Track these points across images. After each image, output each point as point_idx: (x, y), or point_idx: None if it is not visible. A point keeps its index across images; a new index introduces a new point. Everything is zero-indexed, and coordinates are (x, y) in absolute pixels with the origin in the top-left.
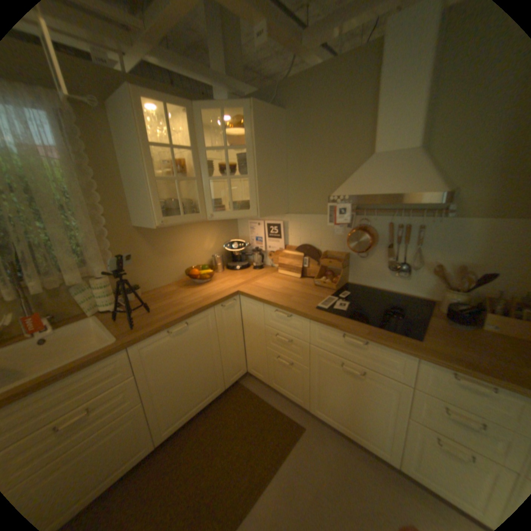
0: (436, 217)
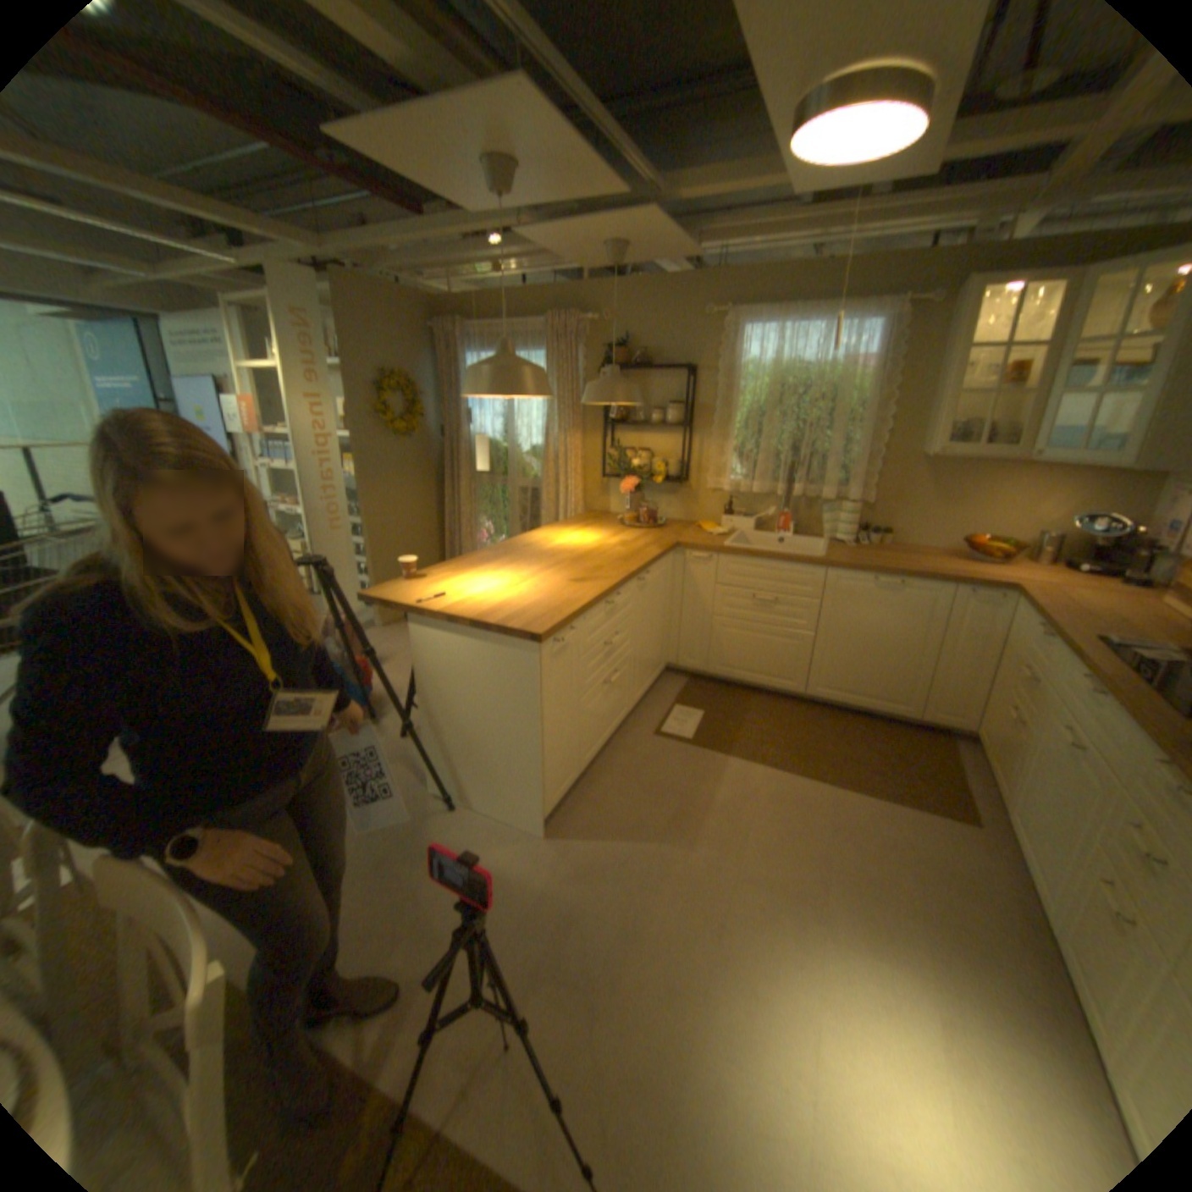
0: None
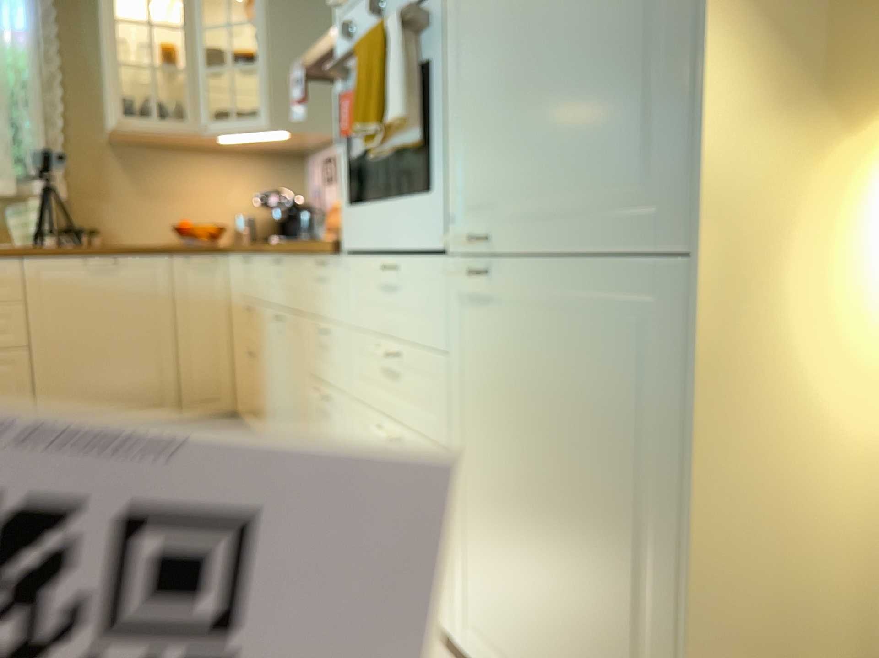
0: None
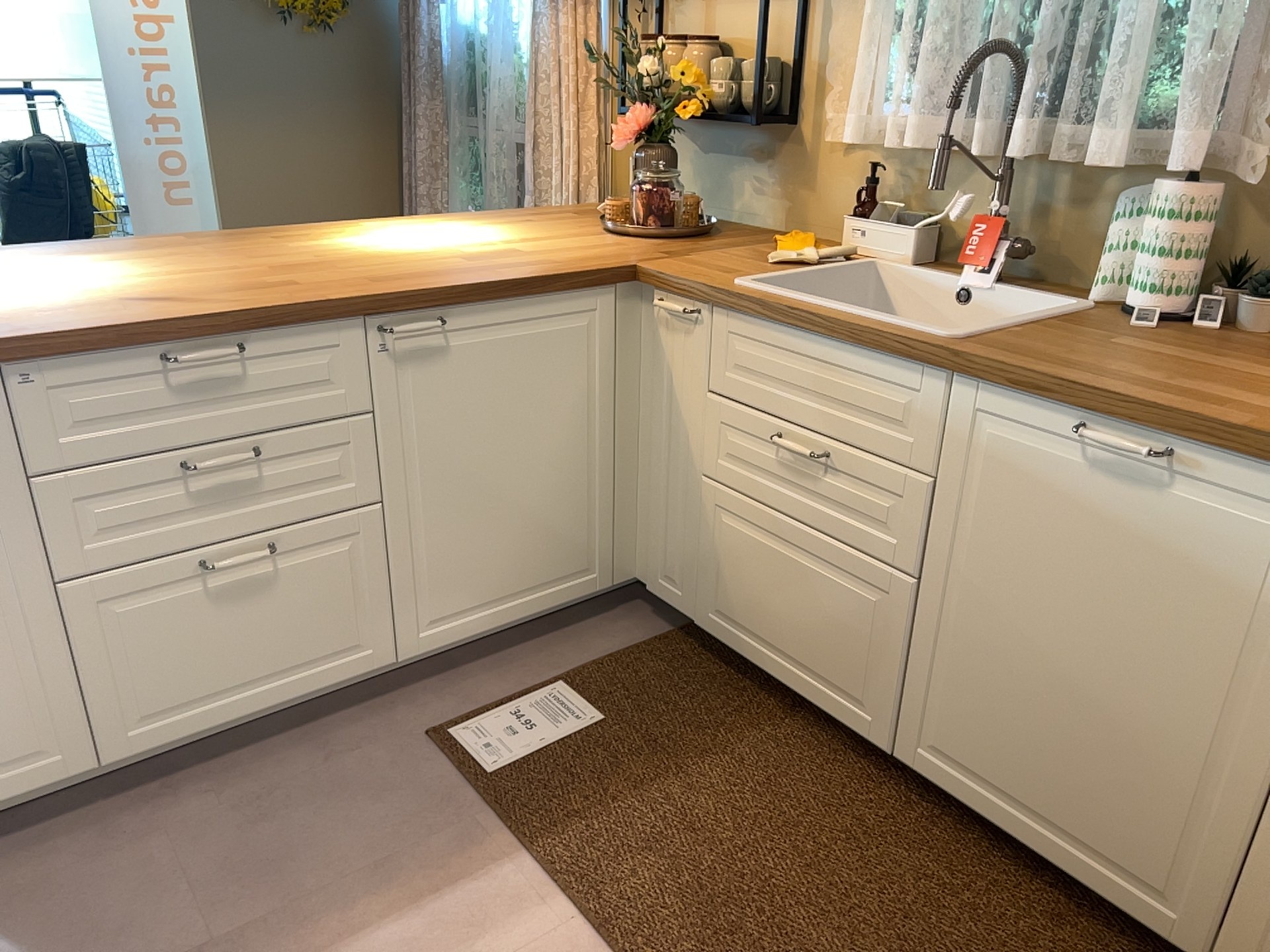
0: None
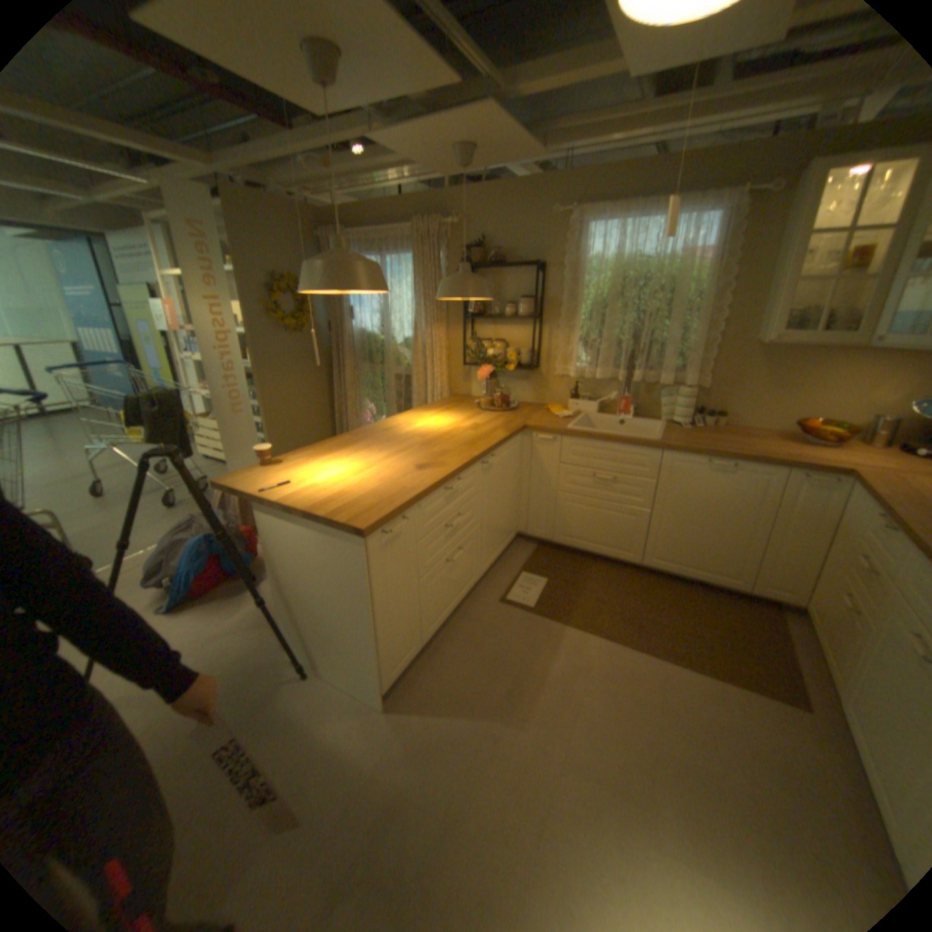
0: None
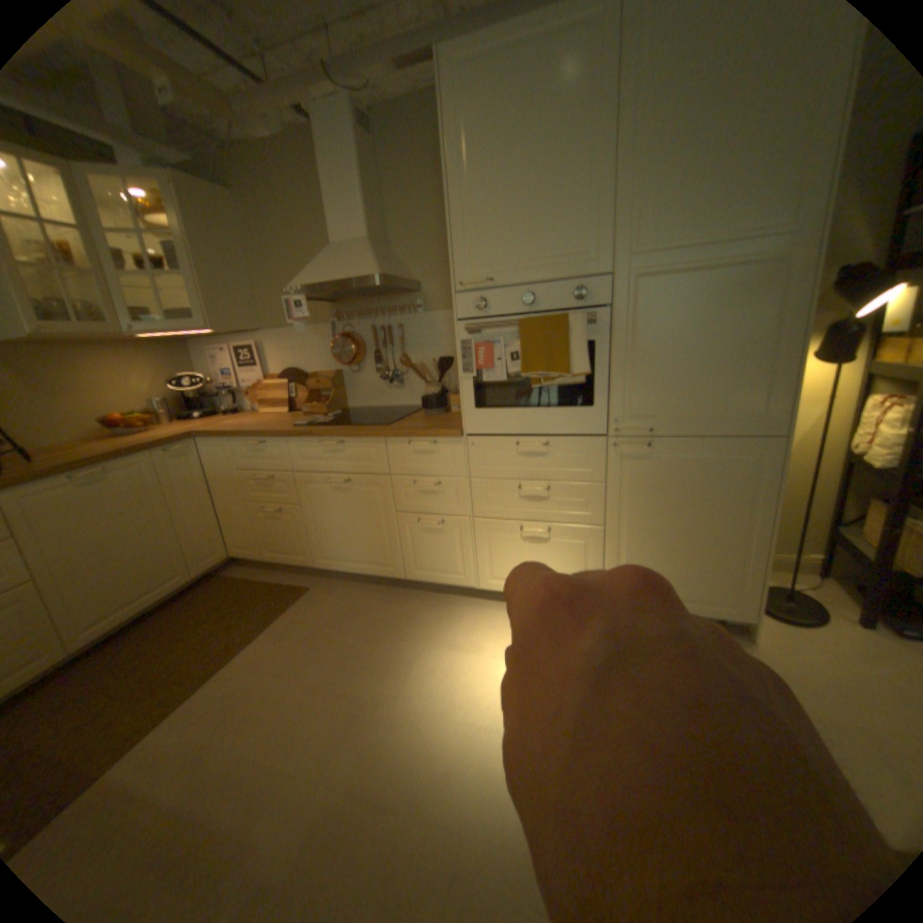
0: (409, 314)
